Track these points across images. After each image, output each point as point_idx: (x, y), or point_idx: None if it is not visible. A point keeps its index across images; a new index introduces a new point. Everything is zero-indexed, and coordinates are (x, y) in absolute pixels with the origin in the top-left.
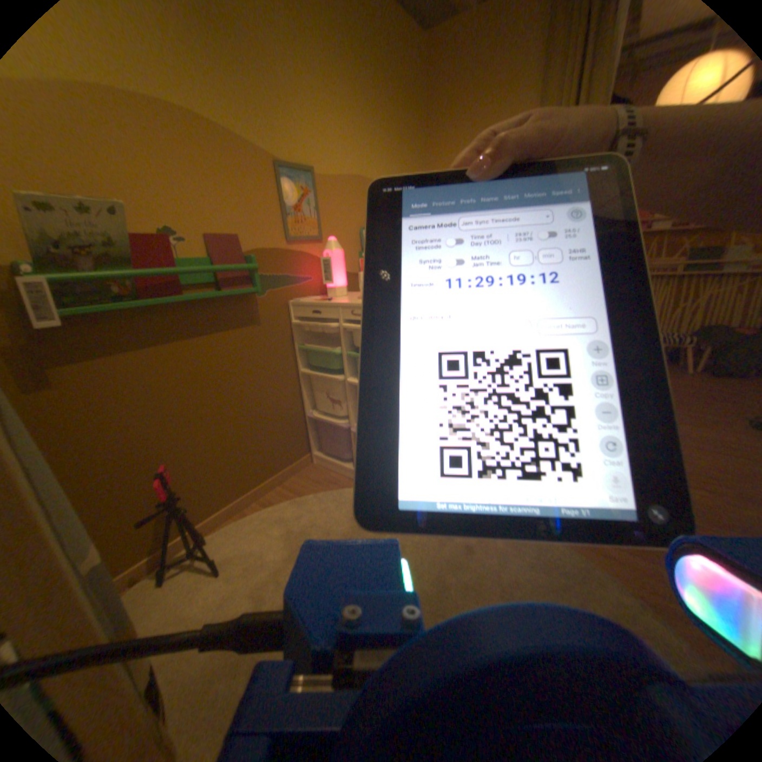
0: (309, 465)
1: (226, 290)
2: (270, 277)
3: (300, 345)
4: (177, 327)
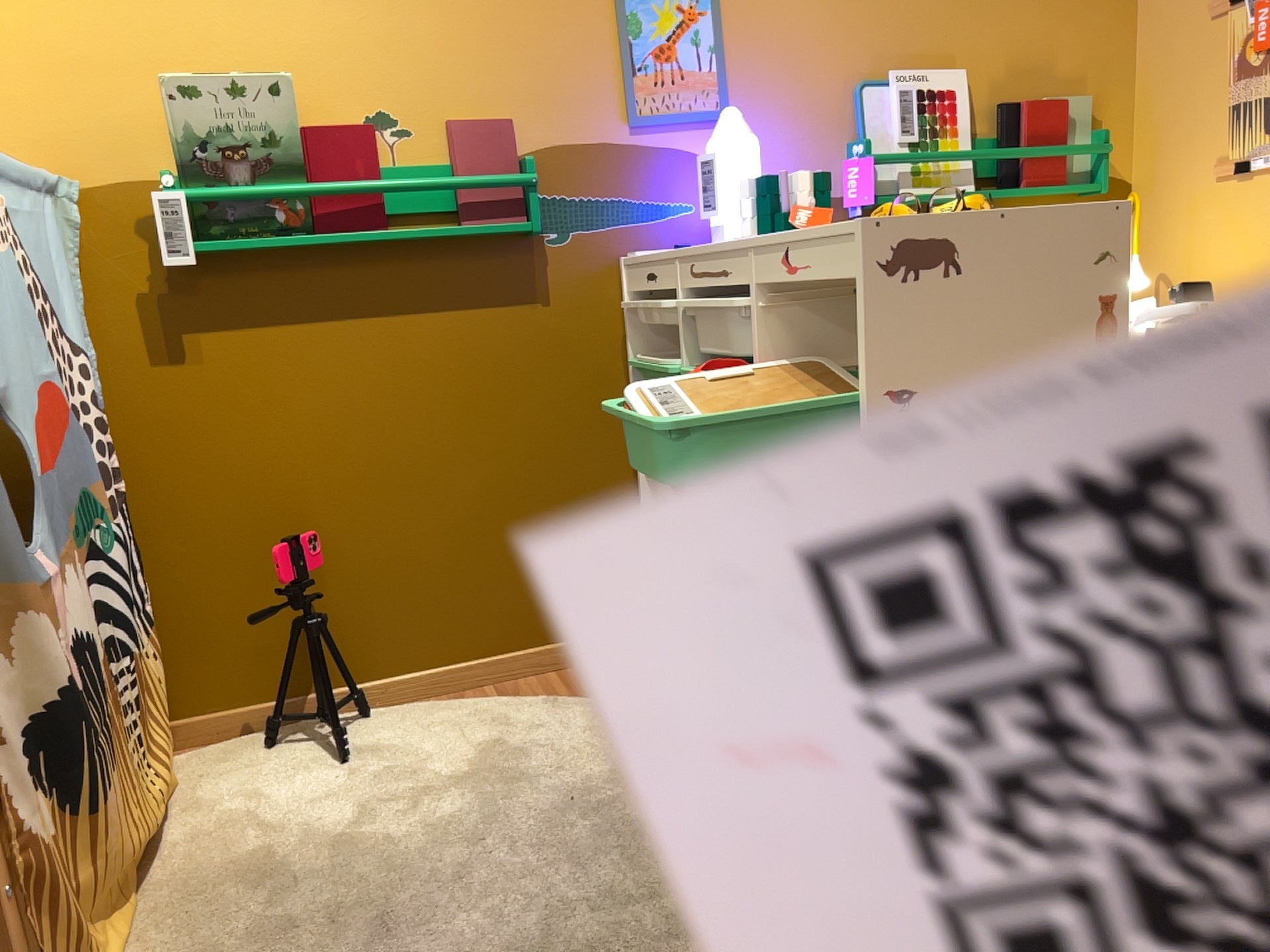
0: None
1: (468, 225)
2: (582, 204)
3: (637, 357)
4: (378, 290)
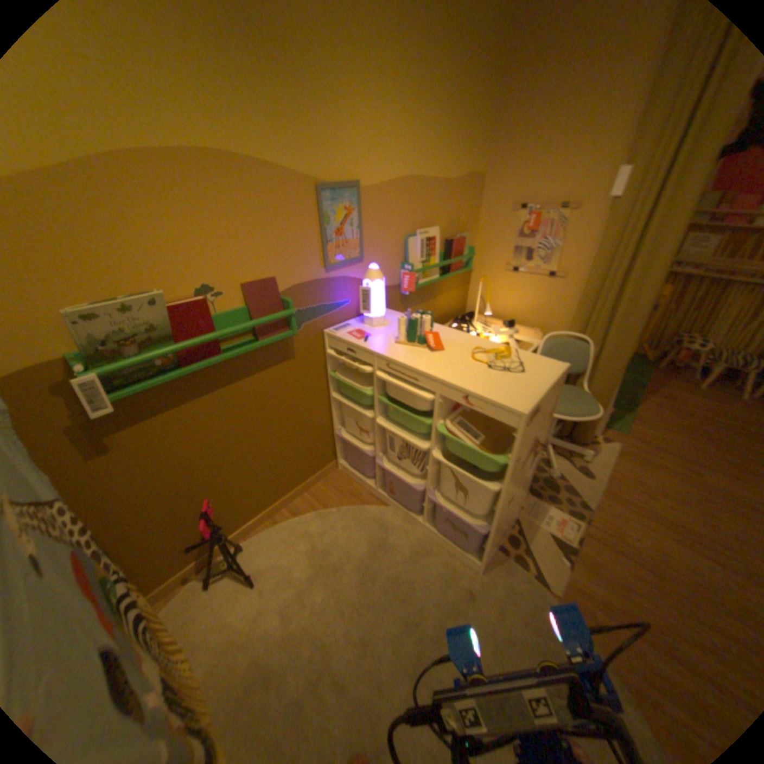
0: (334, 472)
1: (262, 338)
2: (306, 310)
3: (332, 371)
4: (215, 378)
